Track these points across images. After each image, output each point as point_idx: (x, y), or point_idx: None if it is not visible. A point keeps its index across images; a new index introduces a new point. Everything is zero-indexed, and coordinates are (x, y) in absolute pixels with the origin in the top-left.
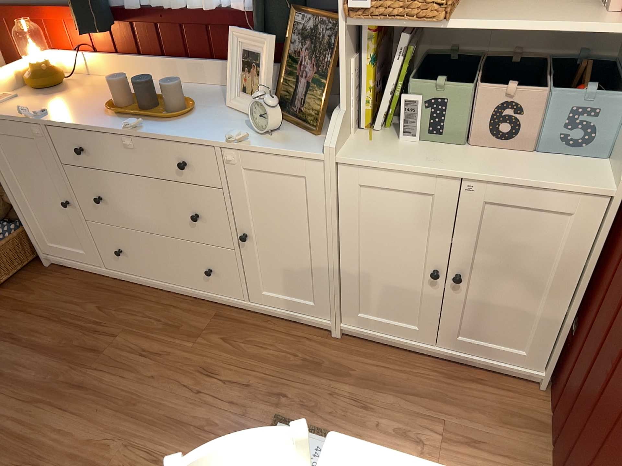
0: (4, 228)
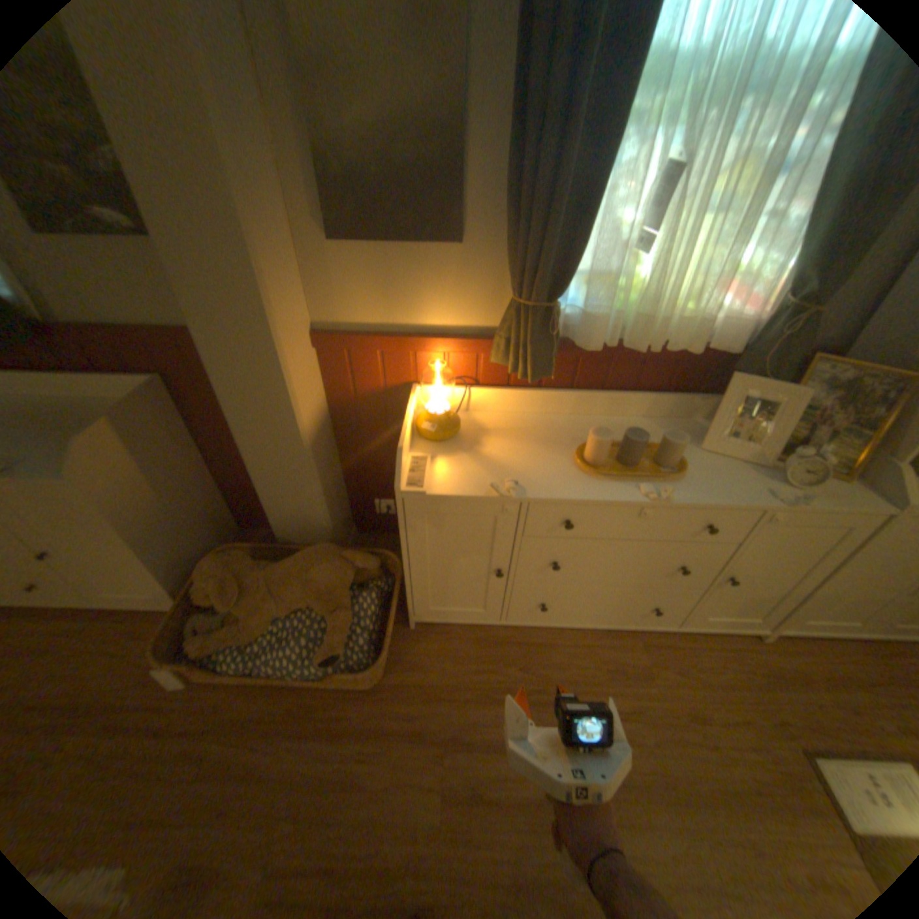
0: (360, 604)
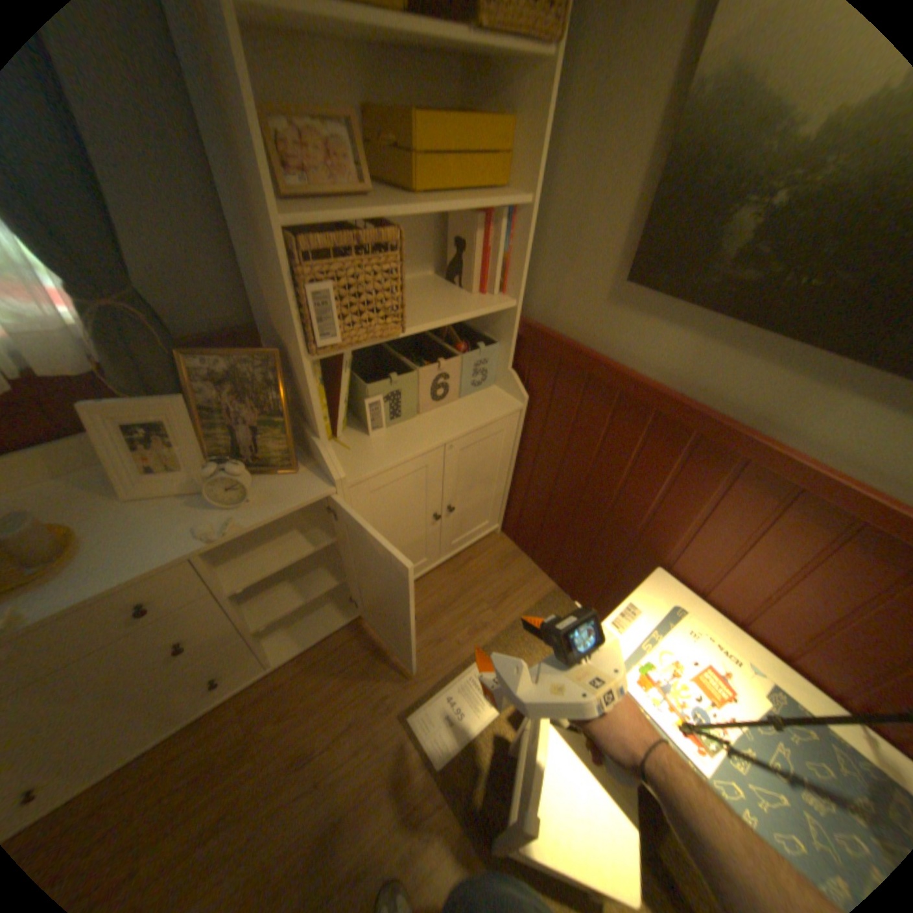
0: None
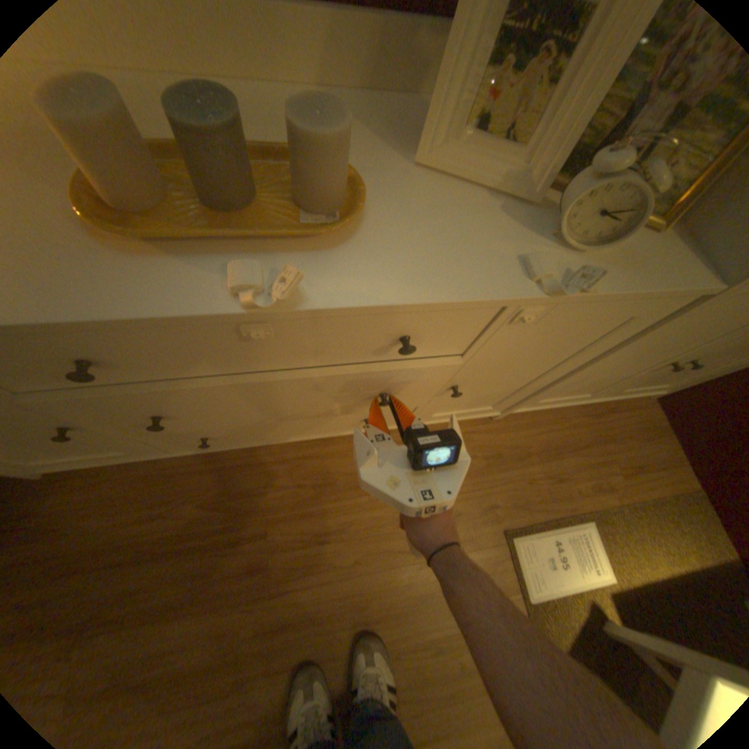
0: None
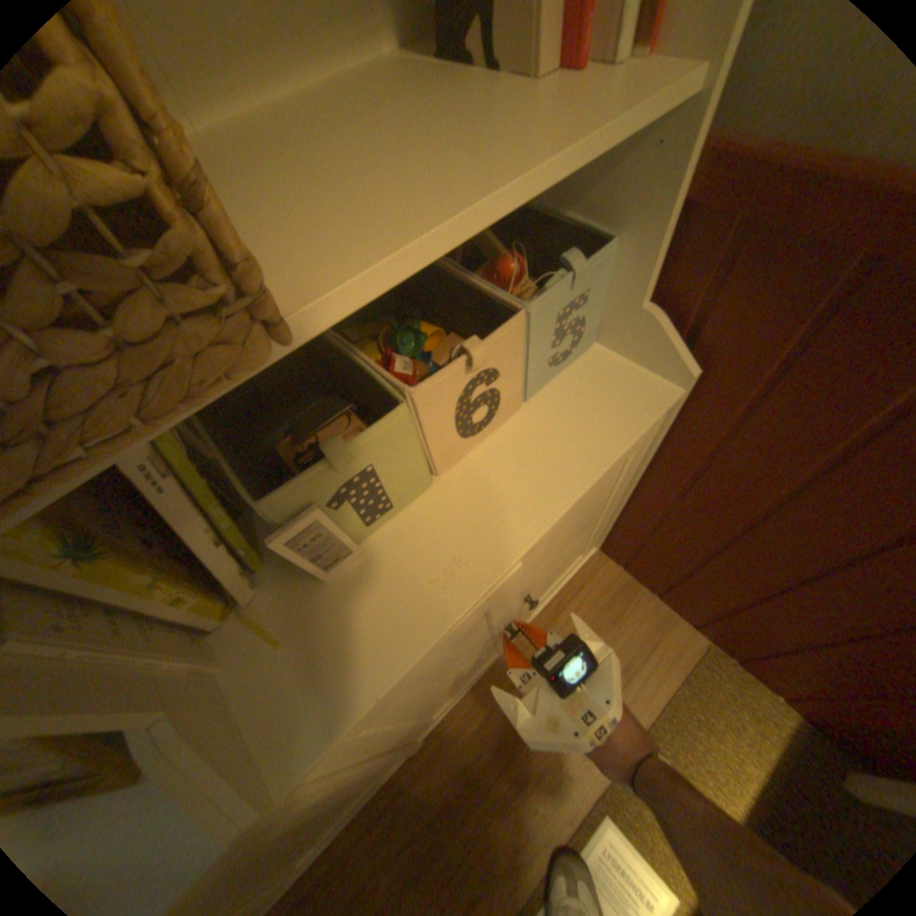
0: None
